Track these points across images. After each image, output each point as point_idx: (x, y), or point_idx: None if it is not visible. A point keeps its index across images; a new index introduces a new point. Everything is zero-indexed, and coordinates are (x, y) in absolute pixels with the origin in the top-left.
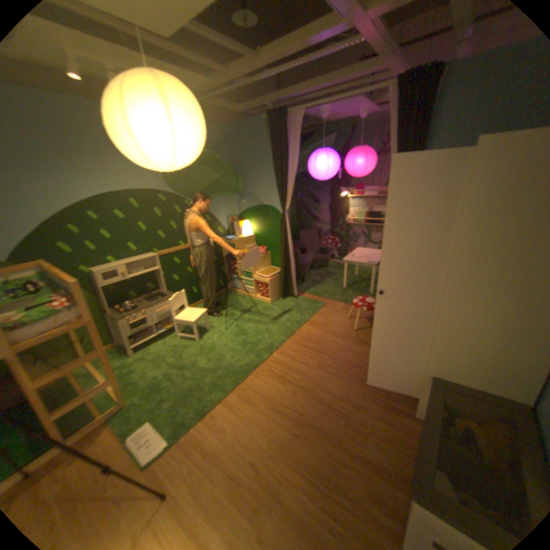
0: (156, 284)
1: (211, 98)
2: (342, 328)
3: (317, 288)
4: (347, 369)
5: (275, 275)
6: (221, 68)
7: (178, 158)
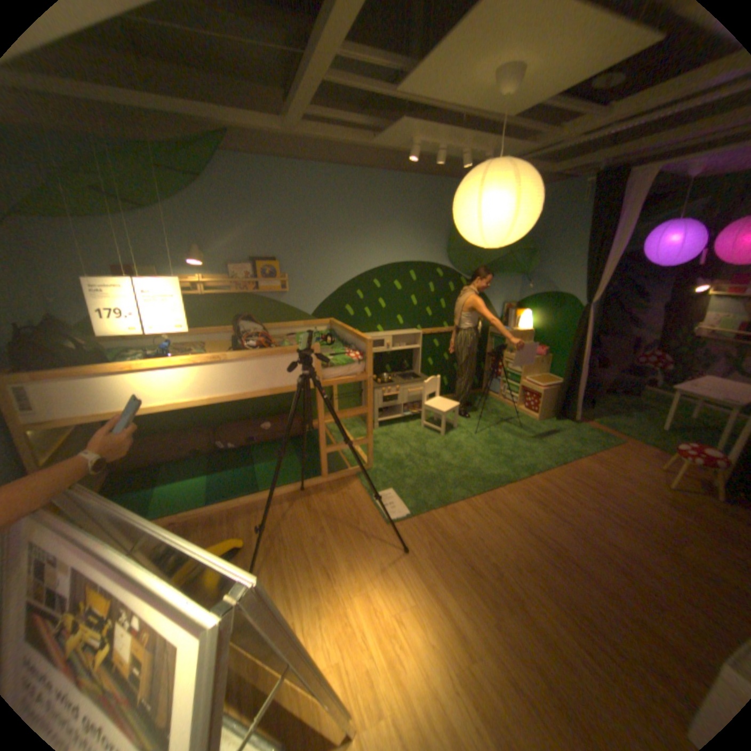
0: (411, 364)
1: None
2: (650, 480)
3: (616, 420)
4: (647, 529)
5: (554, 386)
6: (554, 130)
7: (511, 237)
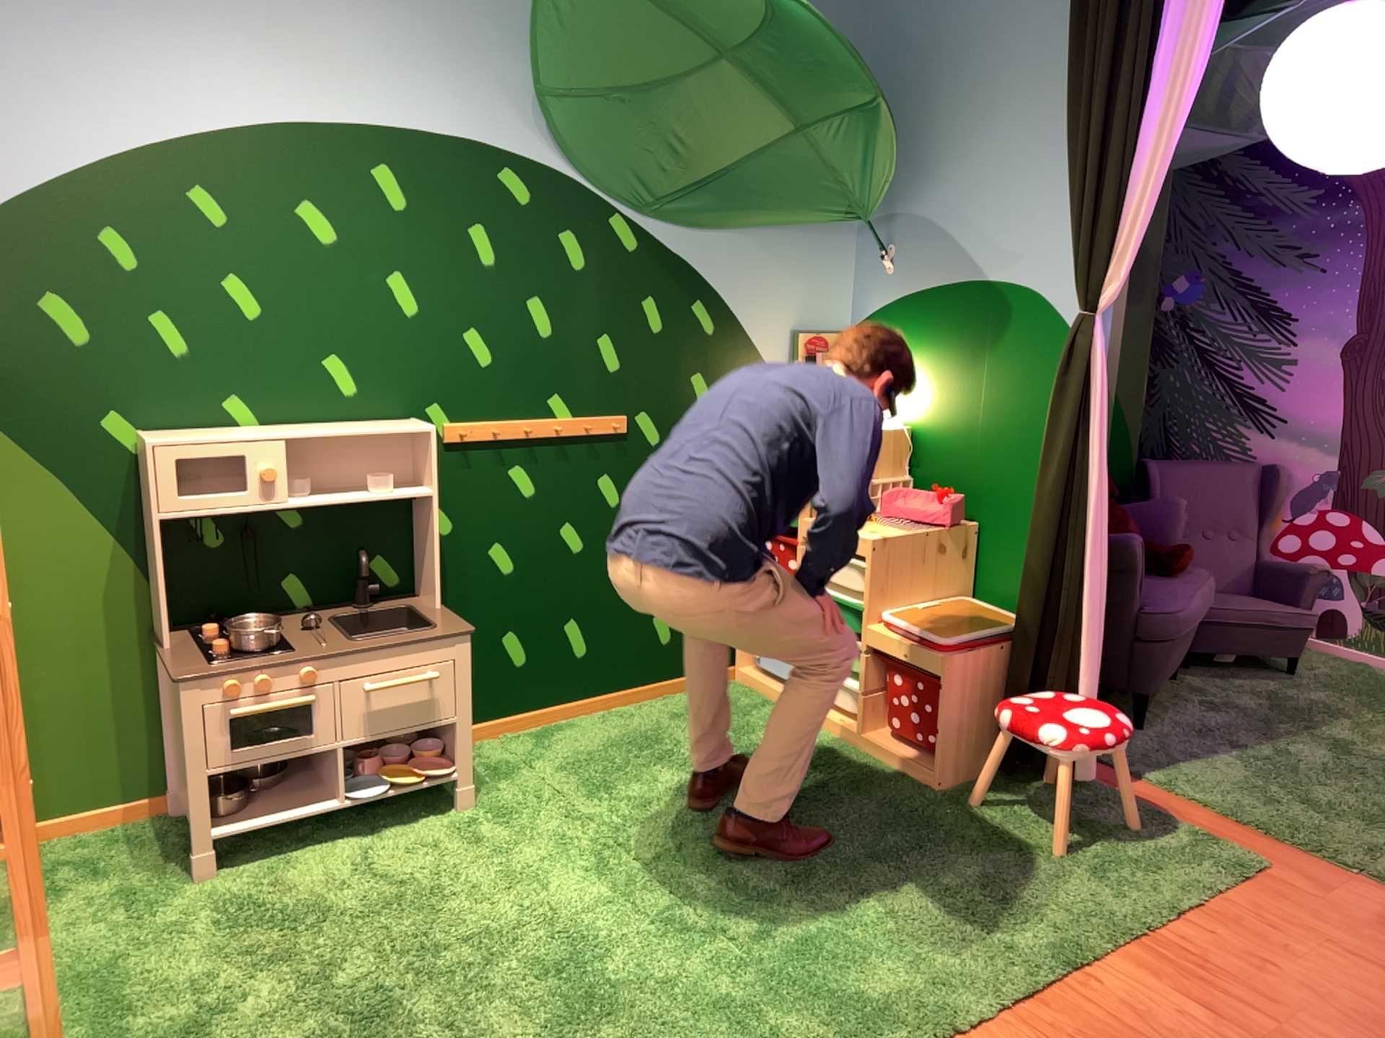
0: (412, 566)
1: None
2: None
3: (1223, 764)
4: None
5: (990, 639)
6: None
7: None
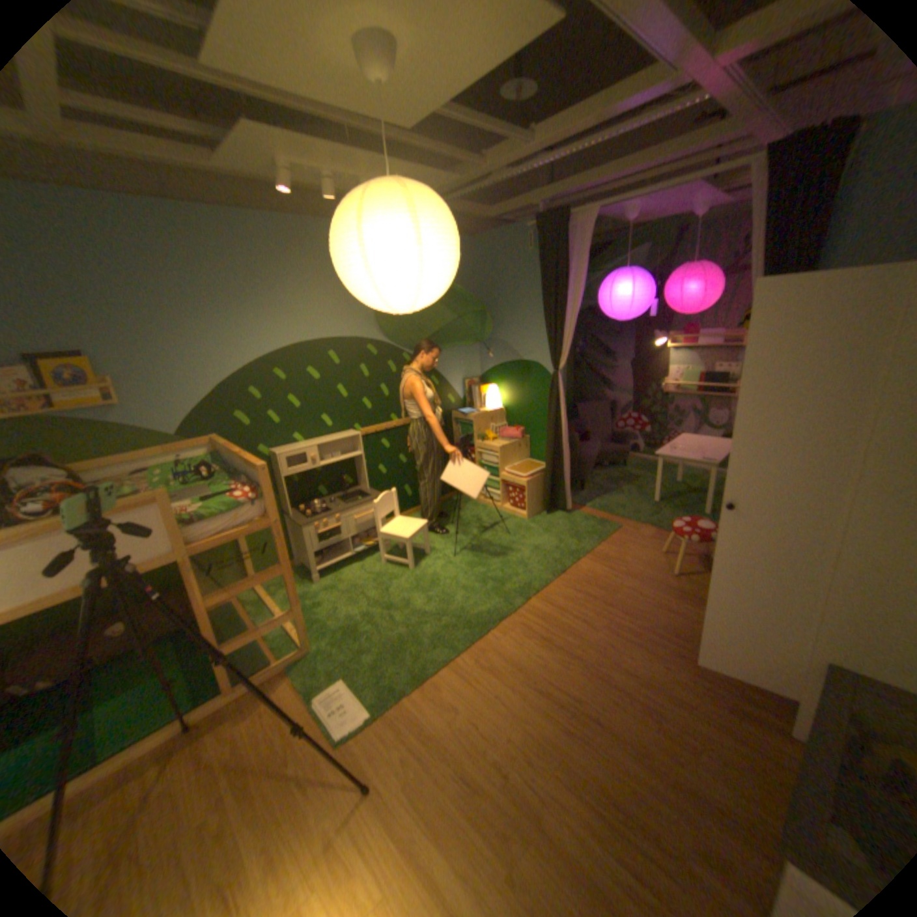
0: (356, 478)
1: (452, 201)
2: (653, 569)
3: (608, 499)
4: (661, 638)
5: (537, 473)
6: (474, 159)
7: (424, 295)
